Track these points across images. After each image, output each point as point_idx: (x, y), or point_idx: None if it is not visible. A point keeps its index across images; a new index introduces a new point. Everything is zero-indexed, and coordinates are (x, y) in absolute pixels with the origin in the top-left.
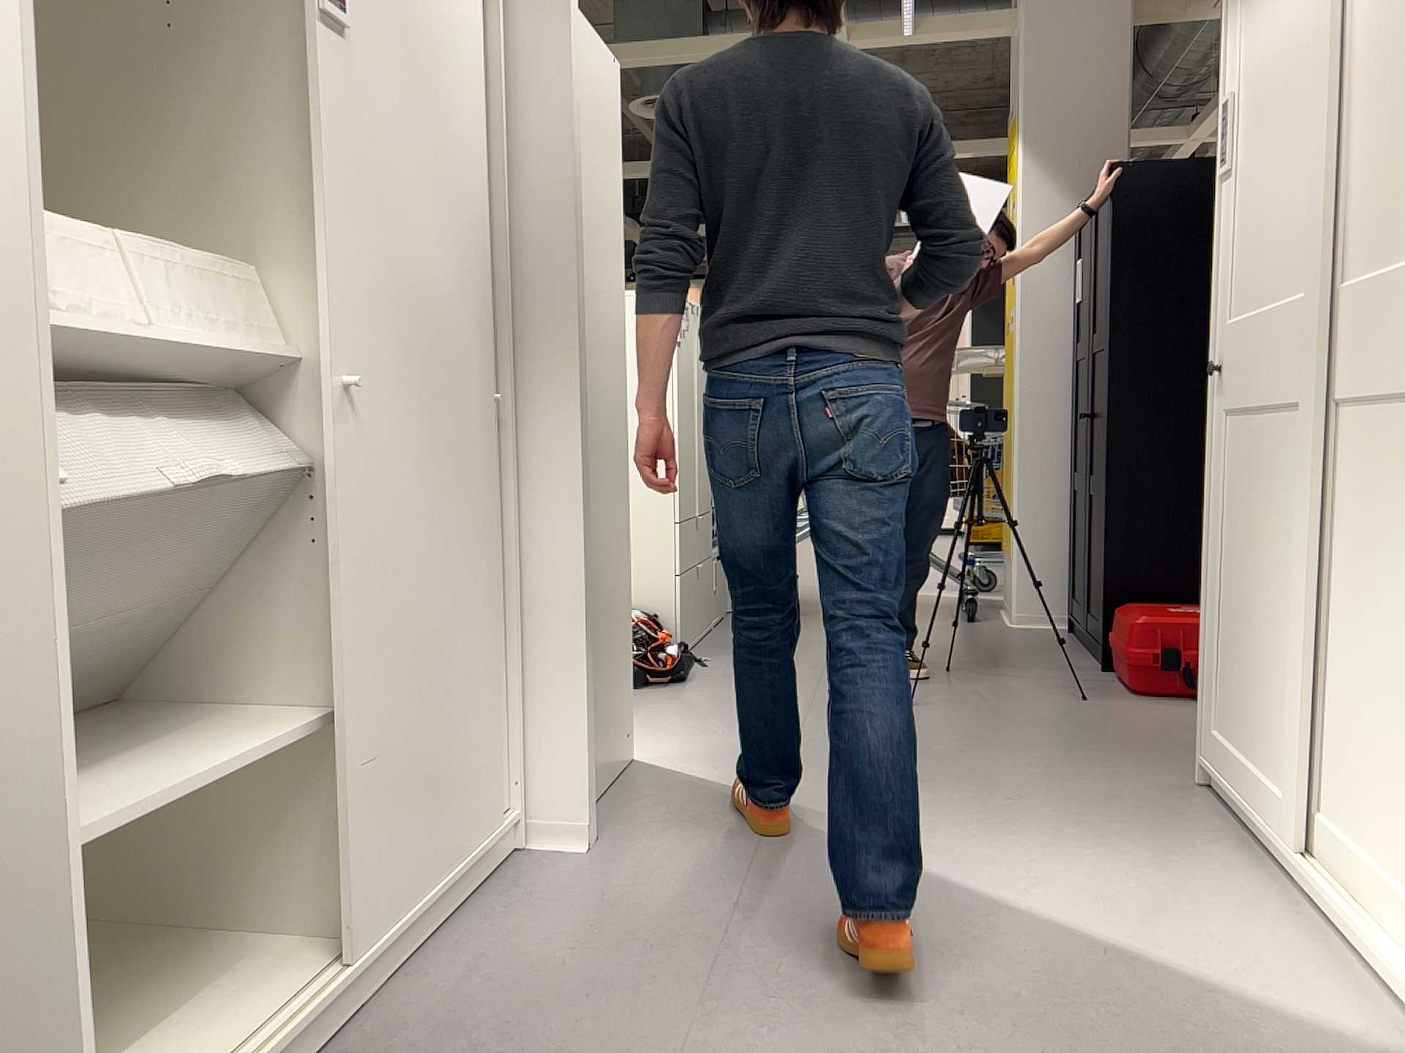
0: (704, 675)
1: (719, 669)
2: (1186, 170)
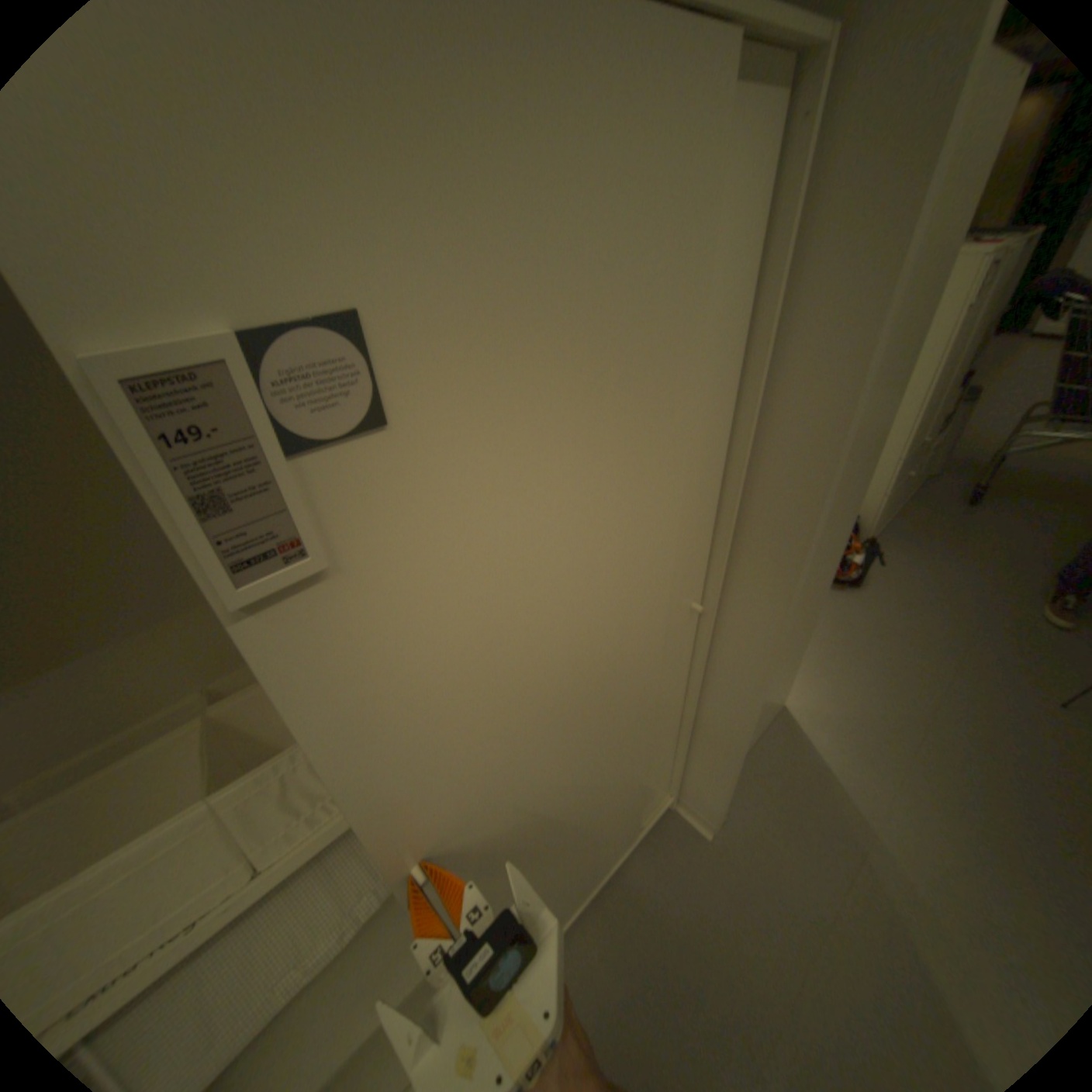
0: (878, 581)
1: (894, 576)
2: None
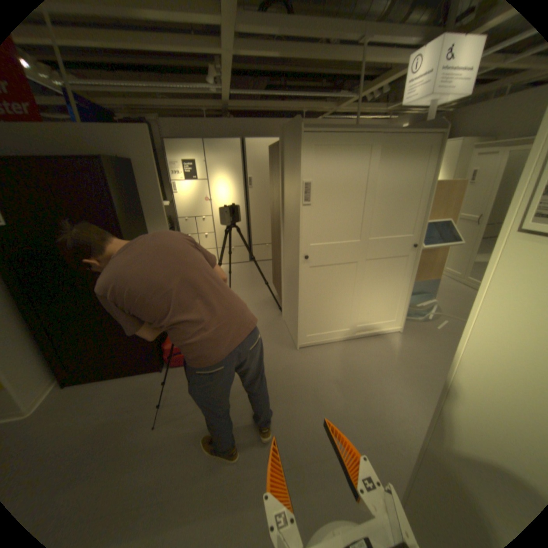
0: None
1: None
2: (117, 161)
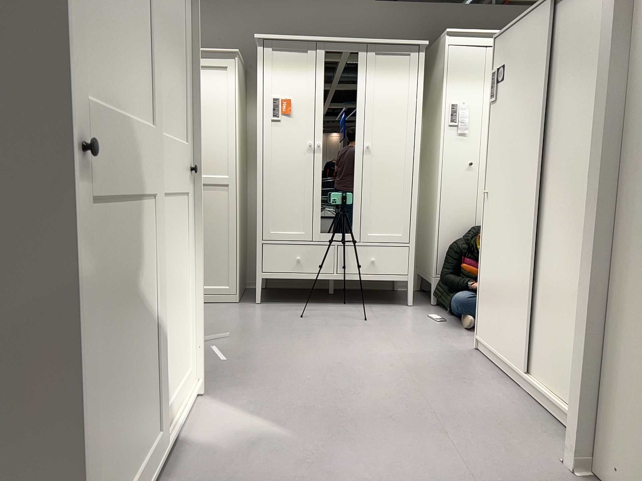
0: None
1: None
2: None
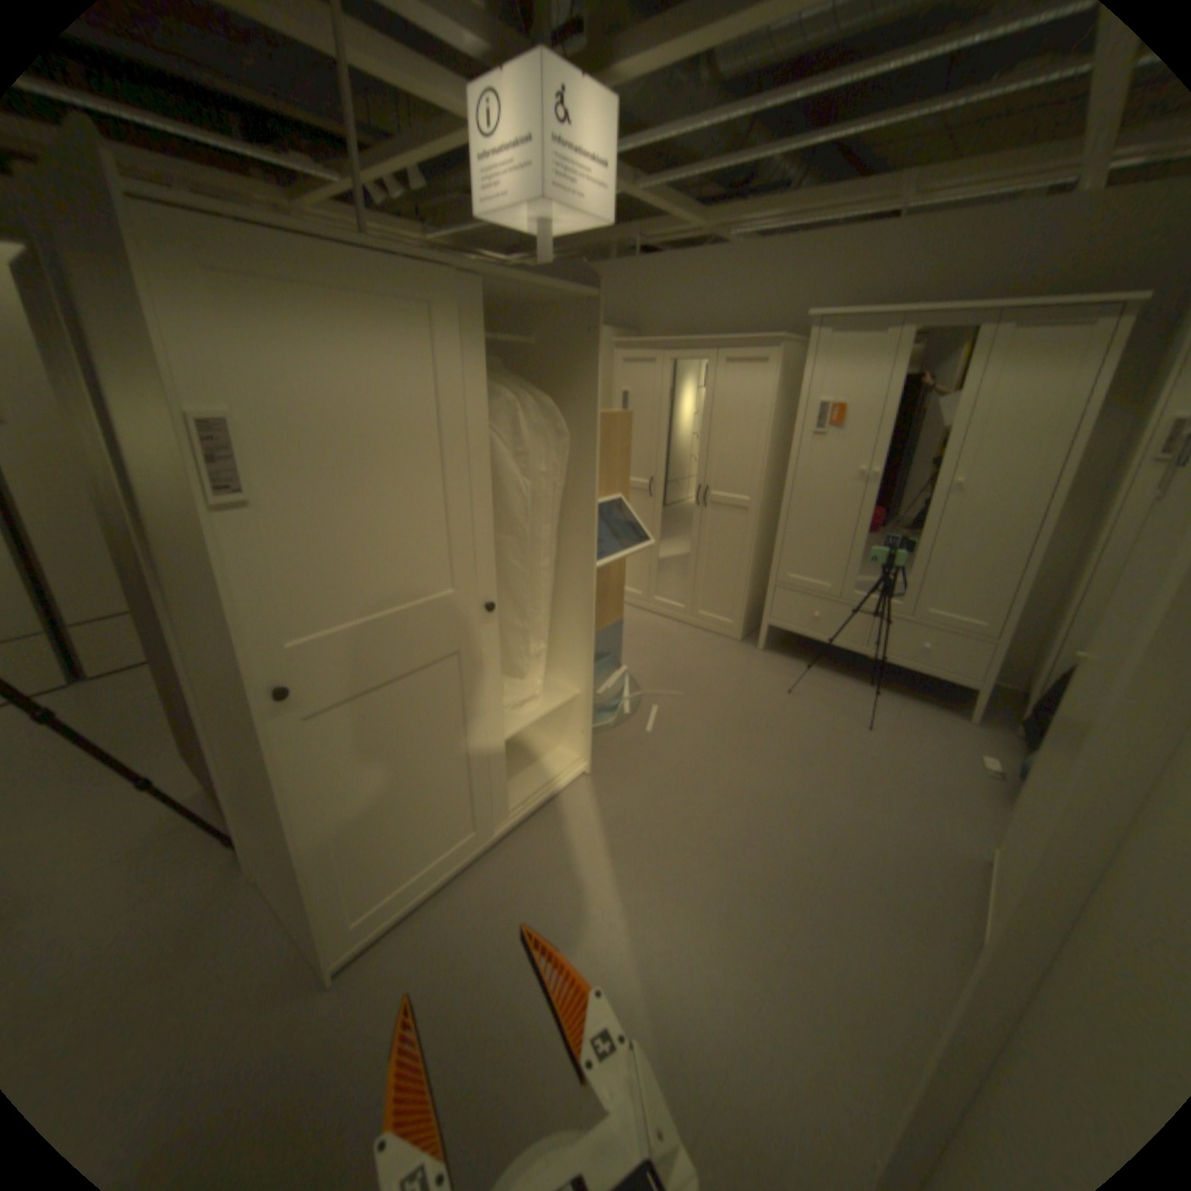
0: None
1: None
2: None
